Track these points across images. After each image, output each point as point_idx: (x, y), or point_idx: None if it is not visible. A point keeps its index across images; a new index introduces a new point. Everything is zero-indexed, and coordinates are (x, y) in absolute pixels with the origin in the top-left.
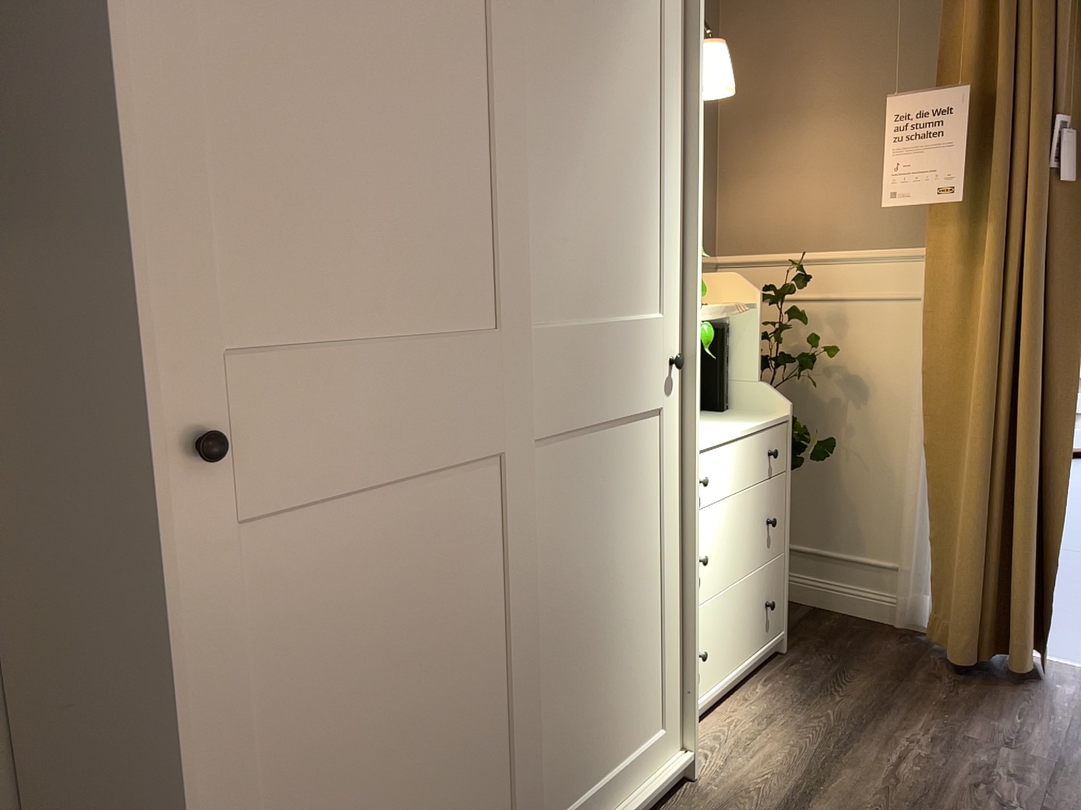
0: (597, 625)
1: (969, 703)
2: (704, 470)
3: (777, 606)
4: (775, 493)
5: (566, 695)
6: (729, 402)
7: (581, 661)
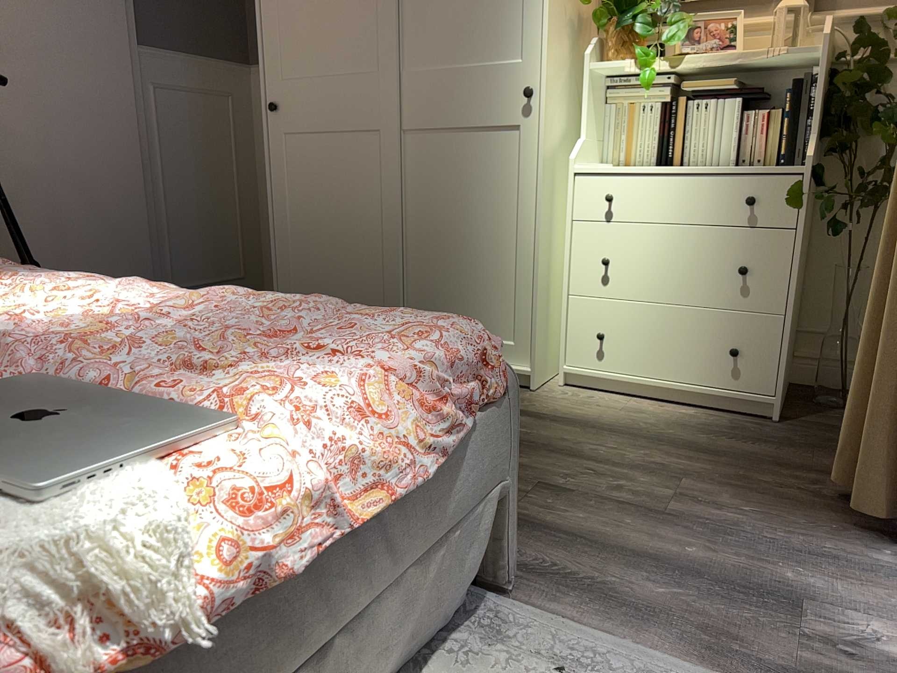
0: (454, 245)
1: (767, 496)
2: (617, 190)
3: (760, 364)
4: (761, 246)
5: (429, 271)
6: (806, 158)
7: (440, 258)
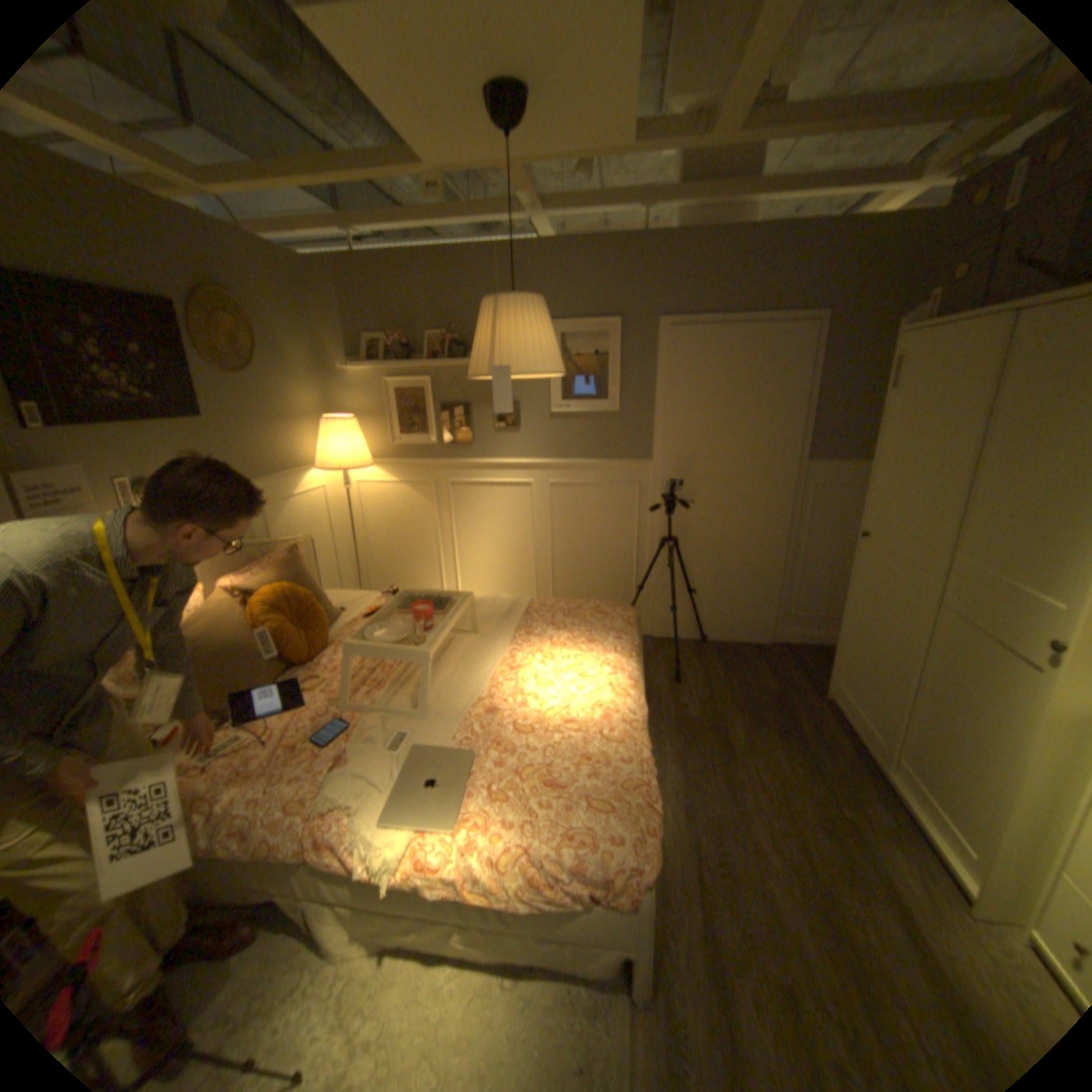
0: (957, 730)
1: None
2: None
3: None
4: None
5: (933, 733)
6: None
7: (944, 731)
